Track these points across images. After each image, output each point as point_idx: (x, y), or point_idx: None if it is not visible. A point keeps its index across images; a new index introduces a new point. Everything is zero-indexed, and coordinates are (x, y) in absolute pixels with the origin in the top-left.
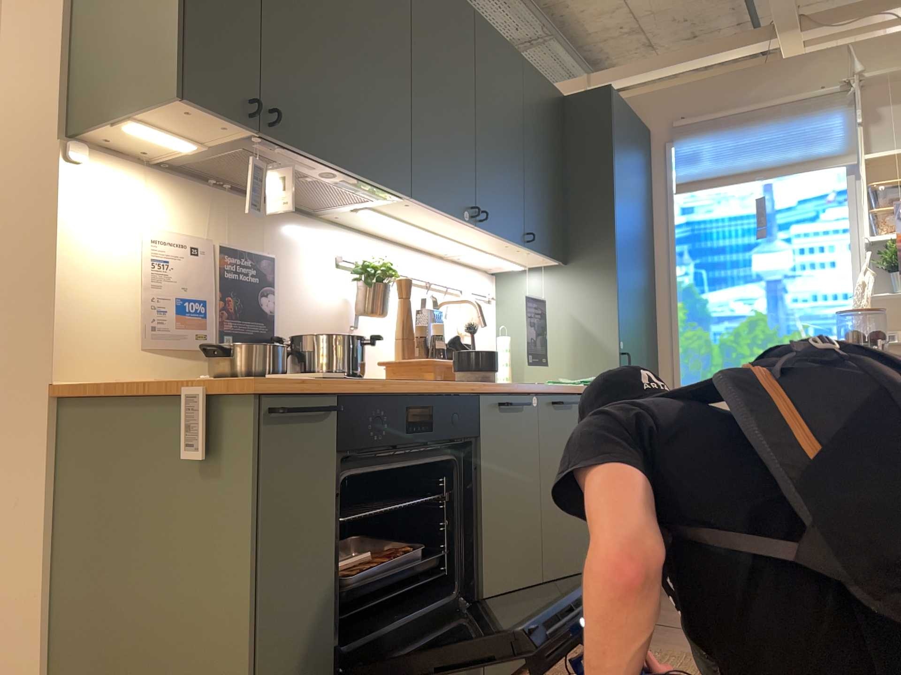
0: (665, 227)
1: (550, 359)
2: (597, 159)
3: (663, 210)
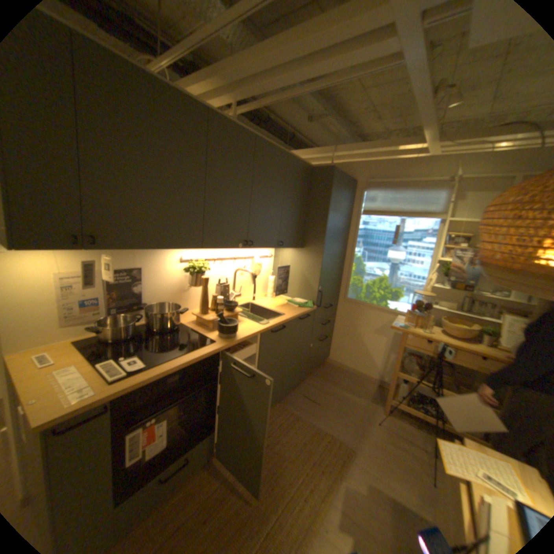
0: (354, 229)
1: (289, 287)
2: (321, 203)
3: (355, 220)
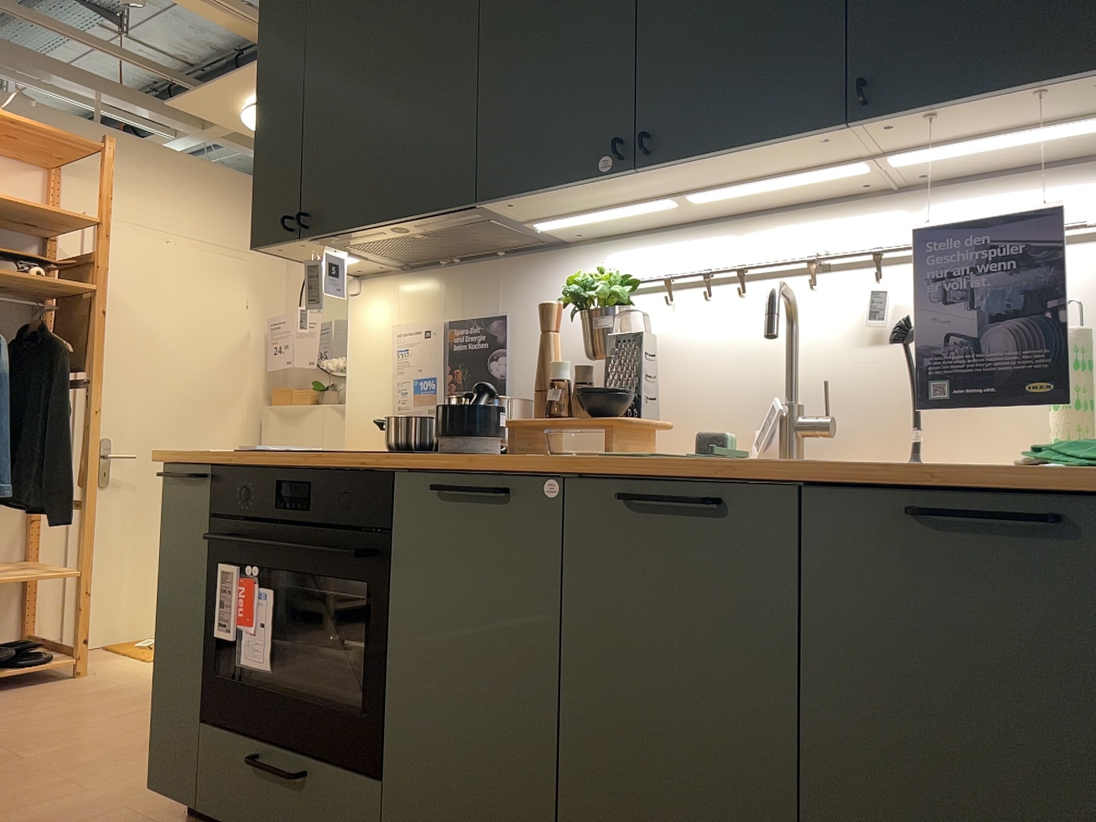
0: None
1: None
2: None
3: None
